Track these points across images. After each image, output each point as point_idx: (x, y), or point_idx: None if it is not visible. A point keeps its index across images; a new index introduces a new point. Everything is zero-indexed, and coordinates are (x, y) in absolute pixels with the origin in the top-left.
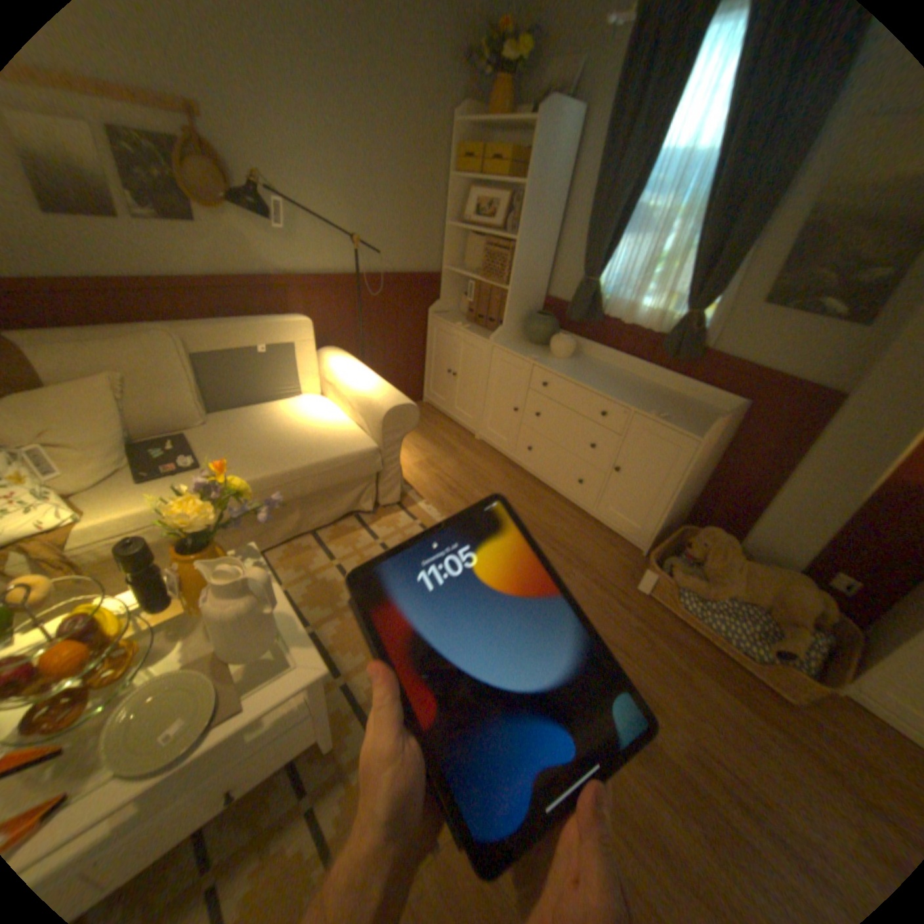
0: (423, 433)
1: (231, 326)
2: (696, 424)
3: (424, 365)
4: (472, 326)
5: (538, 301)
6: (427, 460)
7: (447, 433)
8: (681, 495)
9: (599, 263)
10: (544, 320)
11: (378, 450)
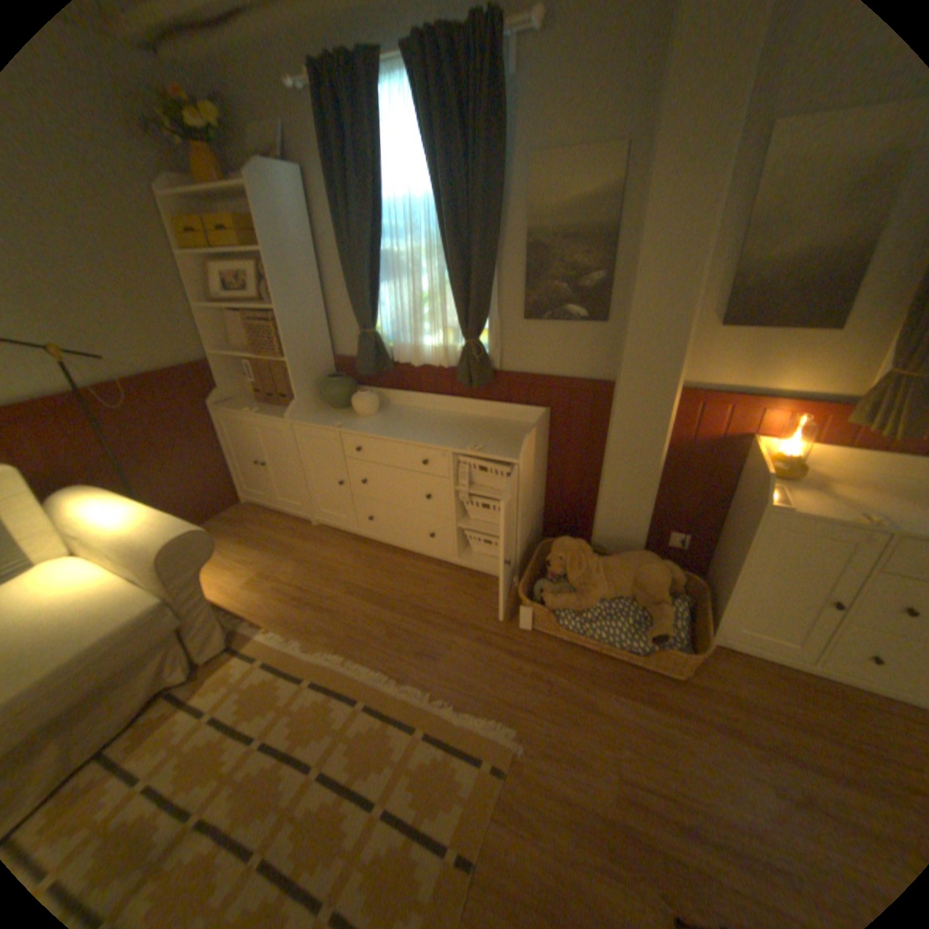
0: (247, 540)
1: None
2: (510, 445)
3: (226, 462)
4: (264, 406)
5: (327, 363)
6: (257, 573)
7: (277, 530)
8: (523, 516)
9: (369, 313)
10: (337, 381)
11: (161, 604)
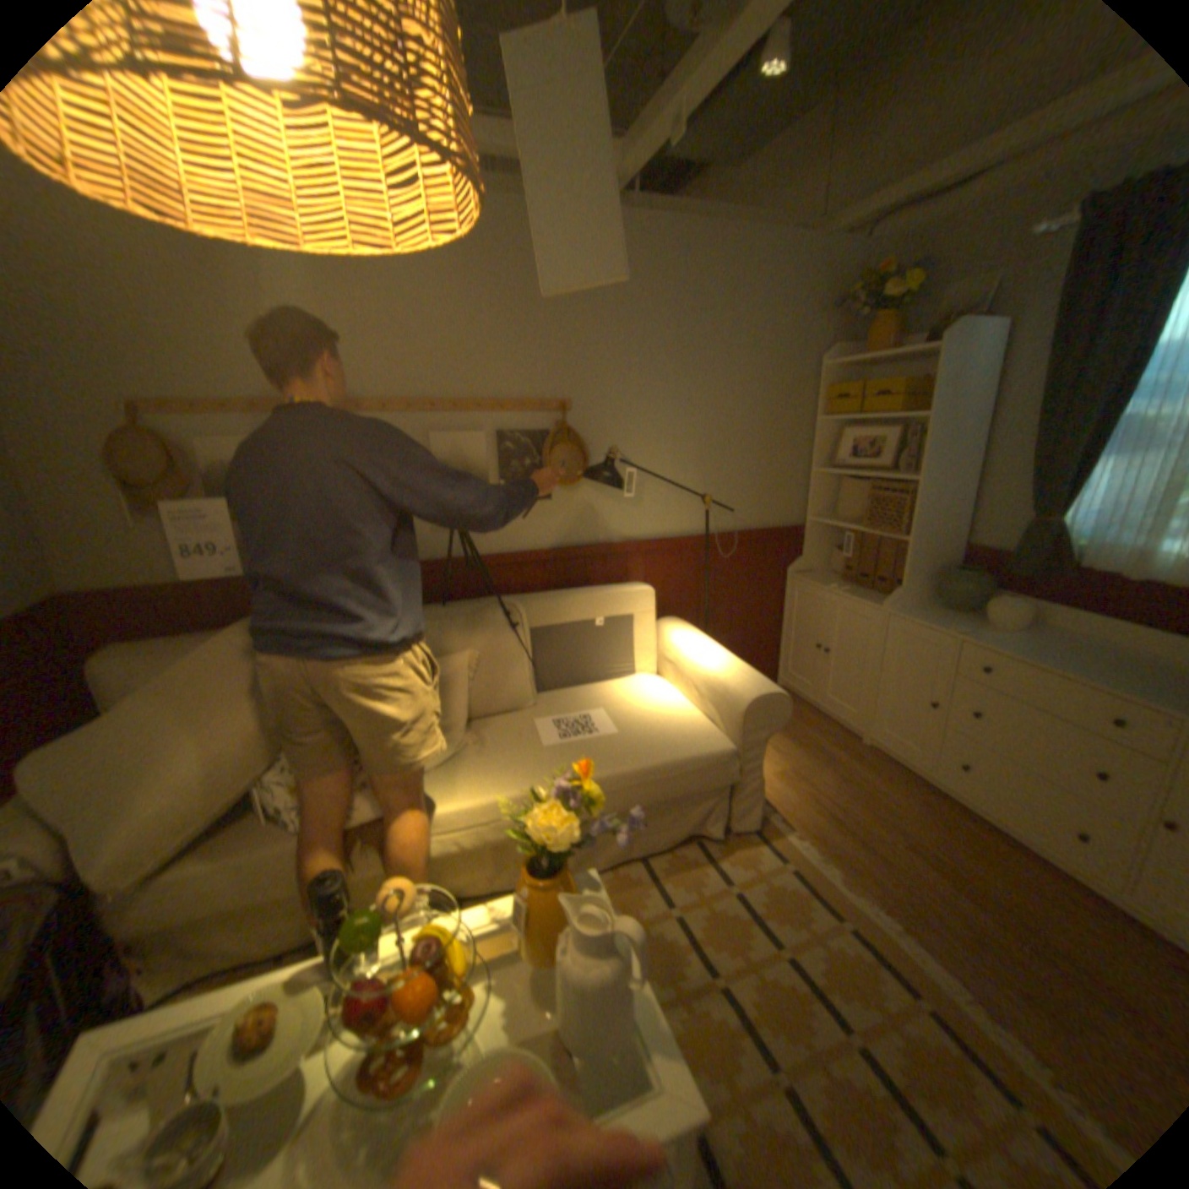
0: None
1: (574, 598)
2: None
3: (780, 635)
4: (851, 586)
5: (955, 551)
6: (792, 769)
7: (817, 731)
8: None
9: (1063, 495)
10: (970, 576)
11: (736, 753)
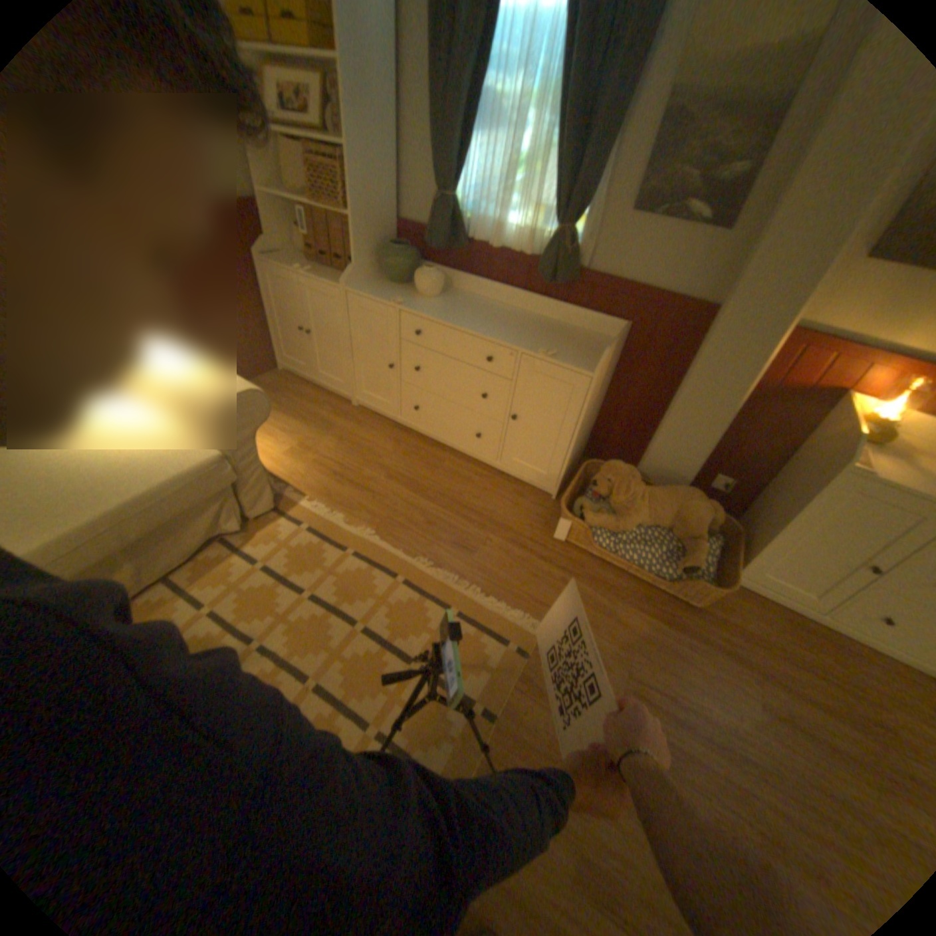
0: (287, 409)
1: None
2: (584, 356)
3: (267, 323)
4: (315, 267)
5: (390, 226)
6: (299, 443)
7: (317, 404)
8: (580, 433)
9: (452, 171)
10: (401, 251)
11: (223, 457)
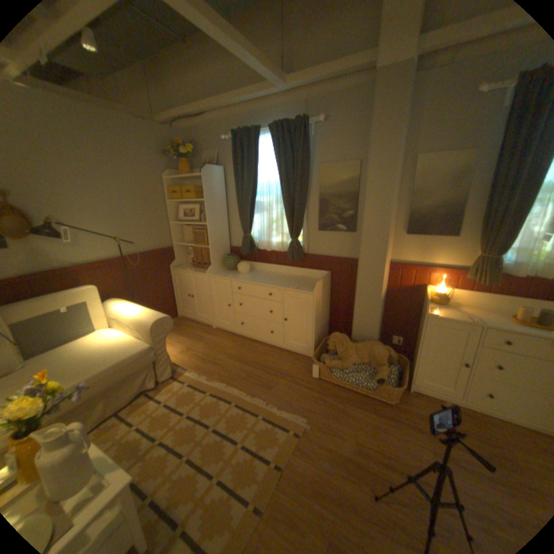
0: (181, 333)
1: (39, 300)
2: (310, 287)
3: (174, 295)
4: (195, 268)
5: (226, 249)
6: (185, 347)
7: (195, 329)
8: (316, 321)
9: (248, 227)
10: (231, 257)
11: (150, 348)
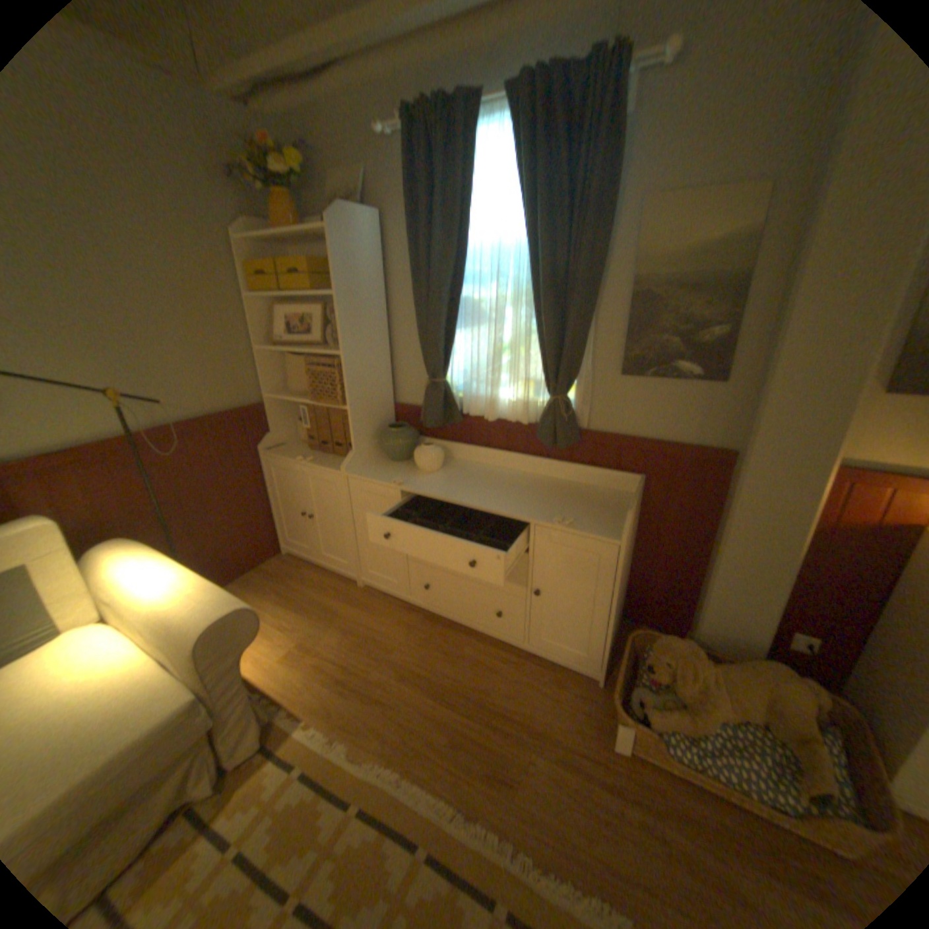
0: (286, 600)
1: None
2: (604, 519)
3: (270, 509)
4: (317, 454)
5: (387, 410)
6: (296, 644)
7: (319, 589)
8: (617, 605)
9: (441, 361)
10: (399, 432)
11: (194, 702)
